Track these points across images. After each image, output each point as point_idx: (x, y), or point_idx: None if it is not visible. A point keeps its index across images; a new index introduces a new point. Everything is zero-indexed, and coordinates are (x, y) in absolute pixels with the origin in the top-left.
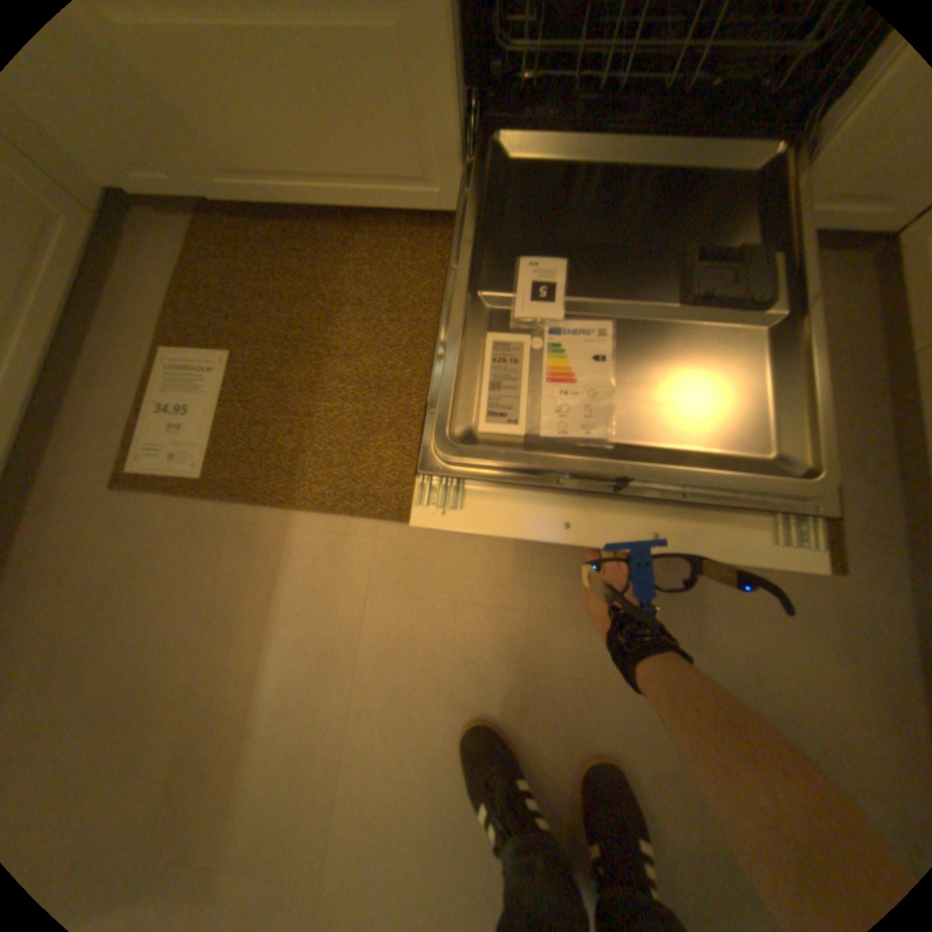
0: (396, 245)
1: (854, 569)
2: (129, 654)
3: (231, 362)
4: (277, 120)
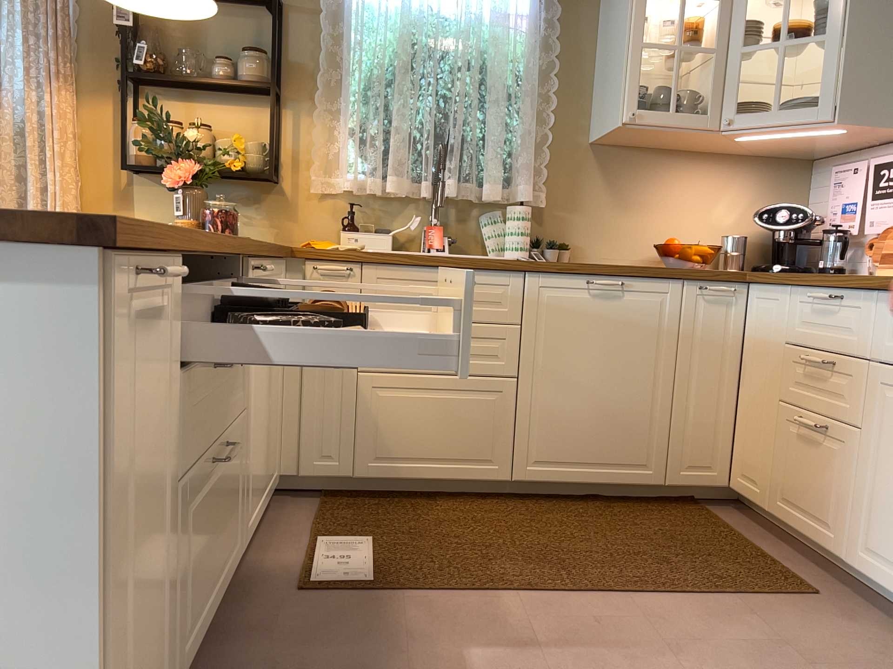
0: (466, 505)
1: (823, 595)
2: (345, 664)
3: (375, 542)
4: (427, 433)
